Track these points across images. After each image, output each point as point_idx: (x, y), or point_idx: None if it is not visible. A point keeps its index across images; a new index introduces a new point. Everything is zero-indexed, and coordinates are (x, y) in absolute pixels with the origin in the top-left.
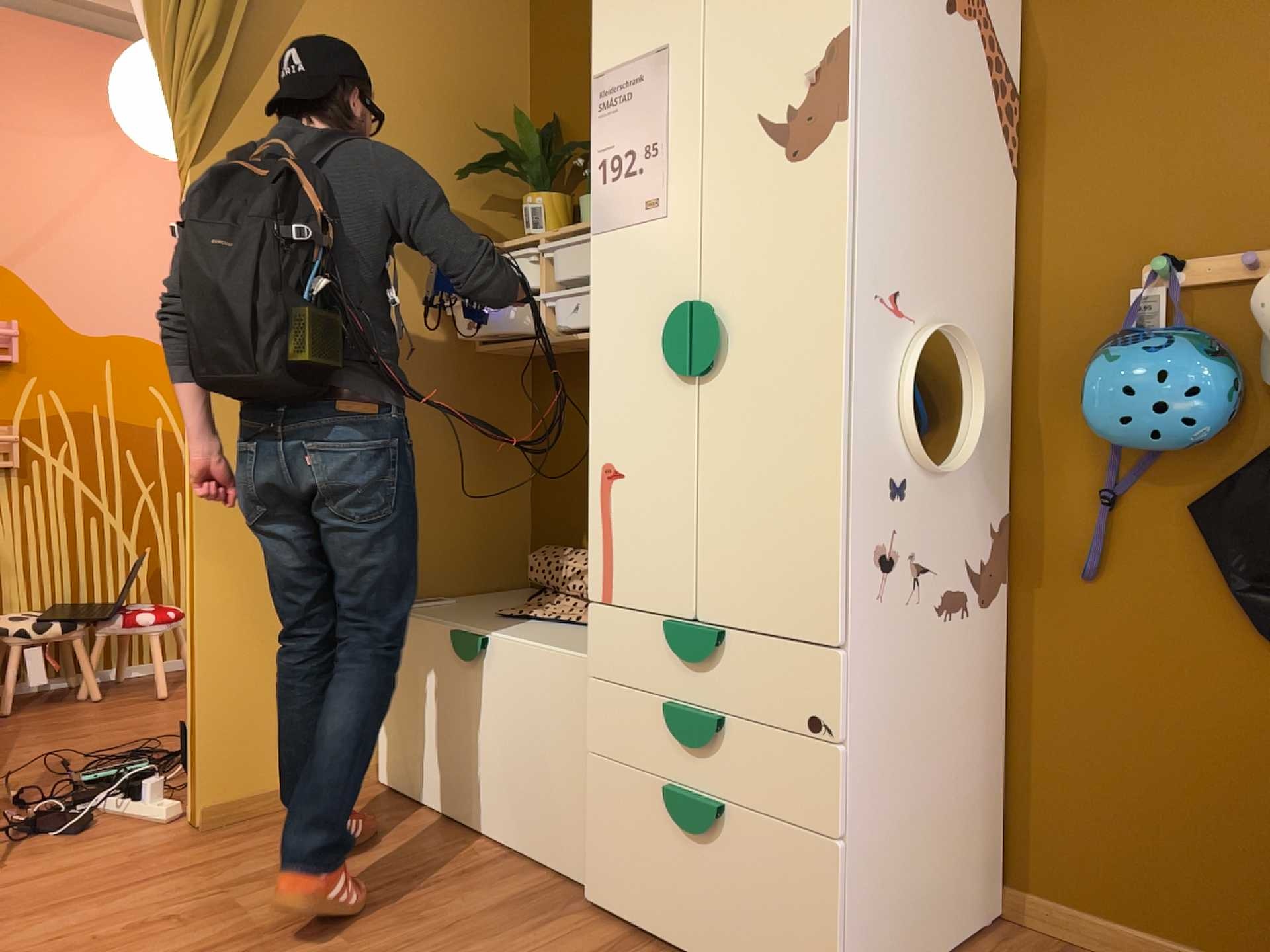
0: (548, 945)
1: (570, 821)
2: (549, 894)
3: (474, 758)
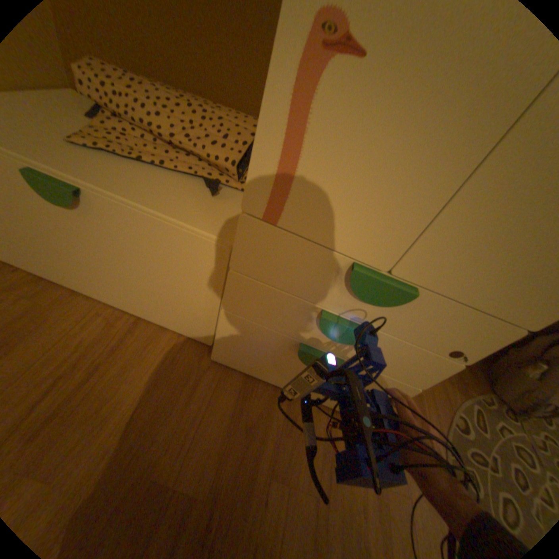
0: (207, 406)
1: (193, 318)
2: (184, 353)
3: (92, 268)
